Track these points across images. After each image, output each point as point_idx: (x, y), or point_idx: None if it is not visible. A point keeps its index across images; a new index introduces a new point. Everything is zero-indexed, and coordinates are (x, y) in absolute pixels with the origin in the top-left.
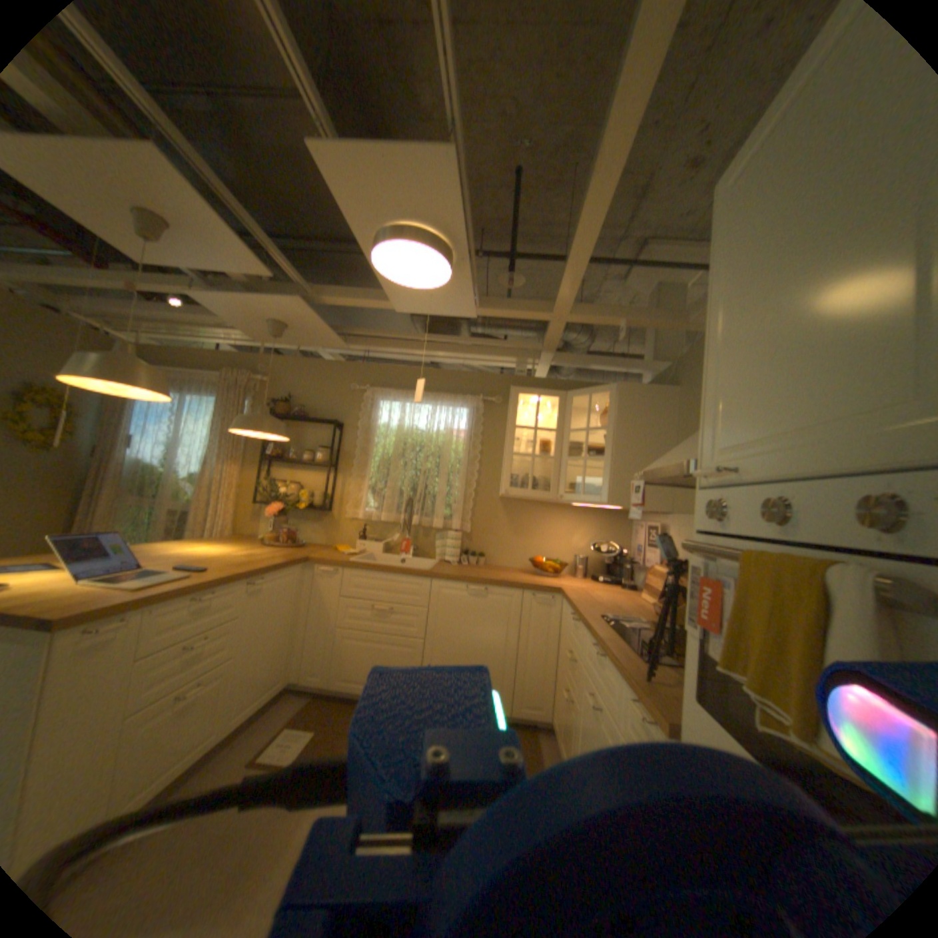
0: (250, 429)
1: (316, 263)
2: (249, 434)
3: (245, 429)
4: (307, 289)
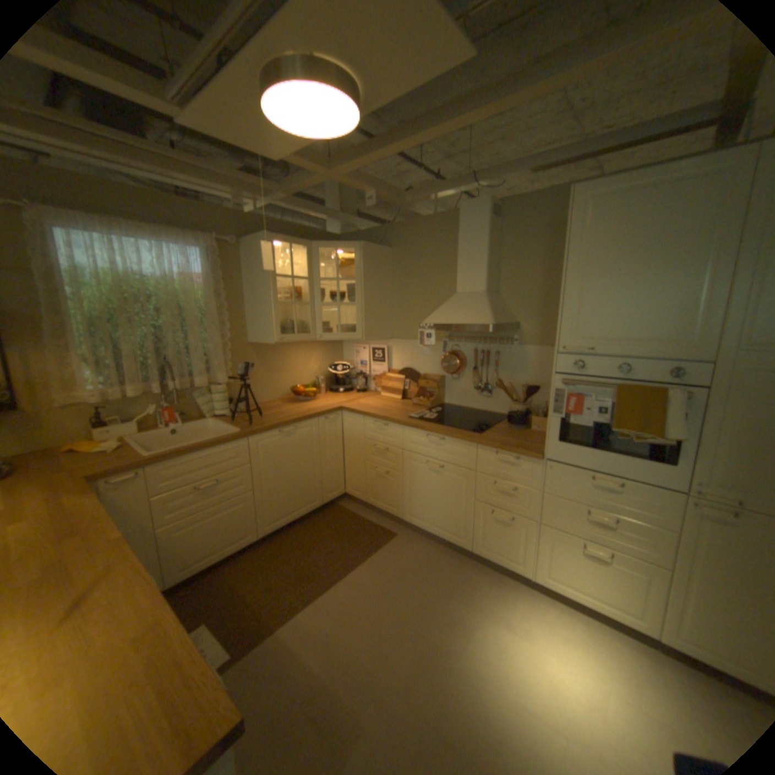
0: None
1: None
2: None
3: None
4: None
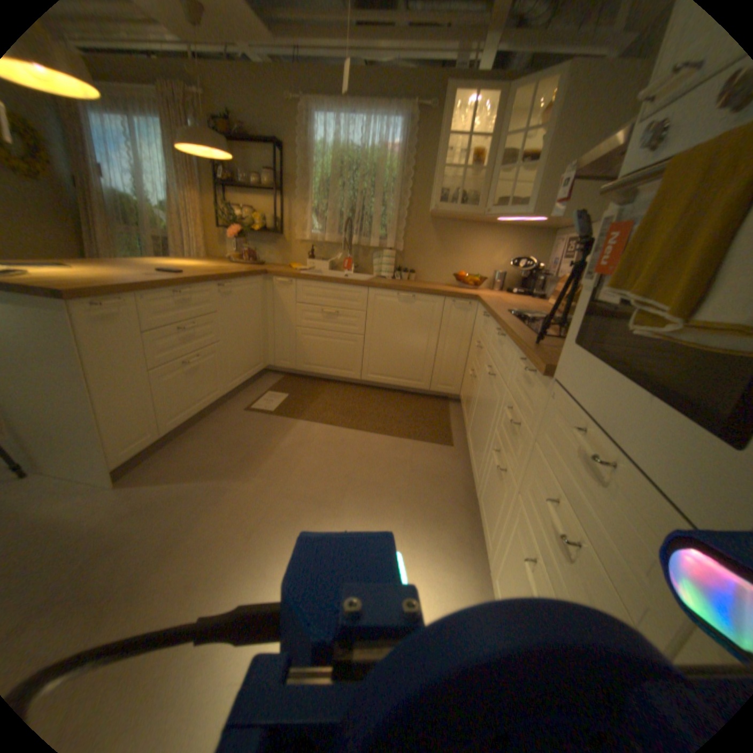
0: (195, 145)
1: None
2: (195, 150)
3: (190, 145)
4: None
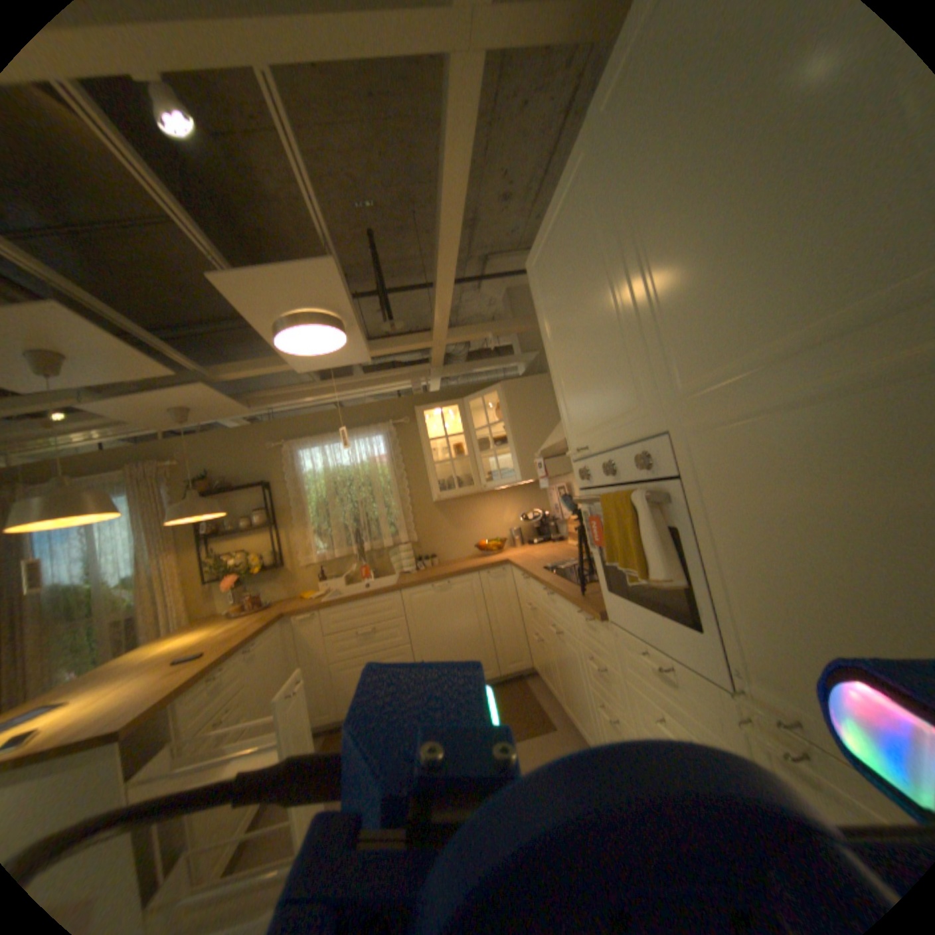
0: (182, 515)
1: (198, 342)
2: (181, 520)
3: (176, 517)
4: (203, 371)
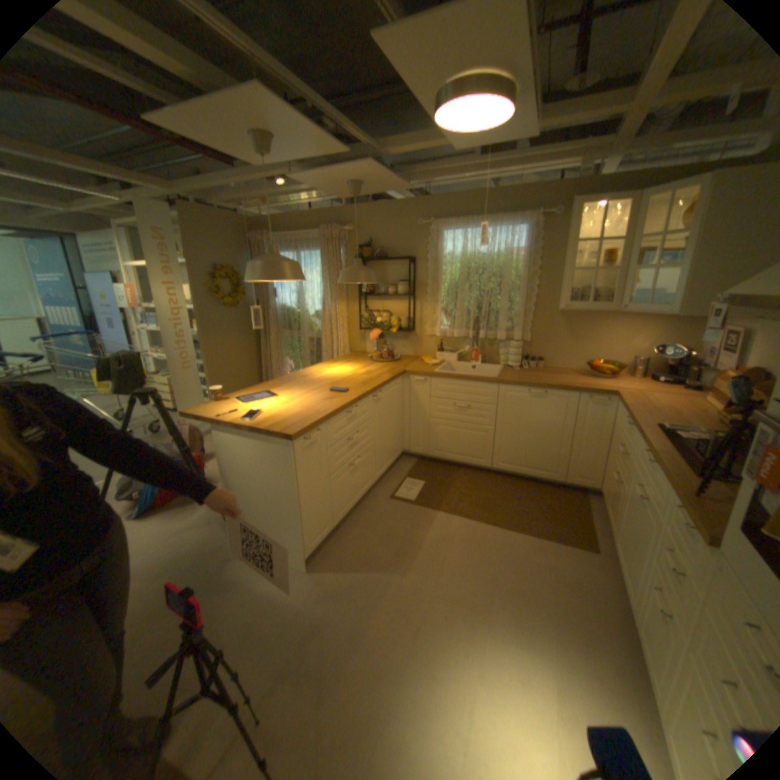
0: (350, 277)
1: (375, 108)
2: (349, 282)
3: (346, 278)
4: (374, 145)
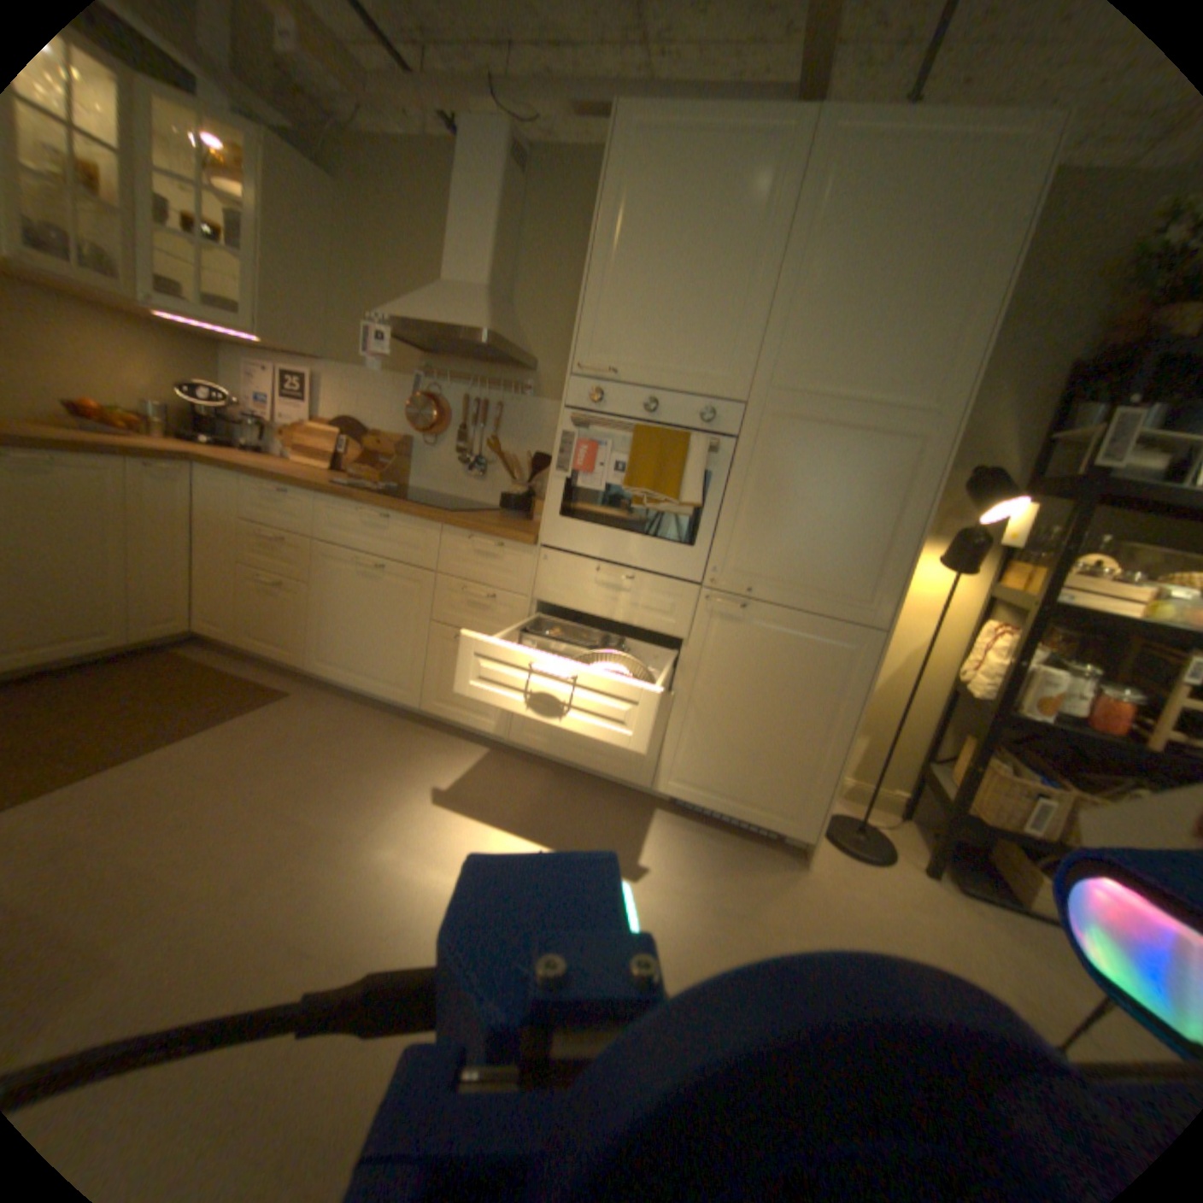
0: None
1: None
2: None
3: None
4: None
